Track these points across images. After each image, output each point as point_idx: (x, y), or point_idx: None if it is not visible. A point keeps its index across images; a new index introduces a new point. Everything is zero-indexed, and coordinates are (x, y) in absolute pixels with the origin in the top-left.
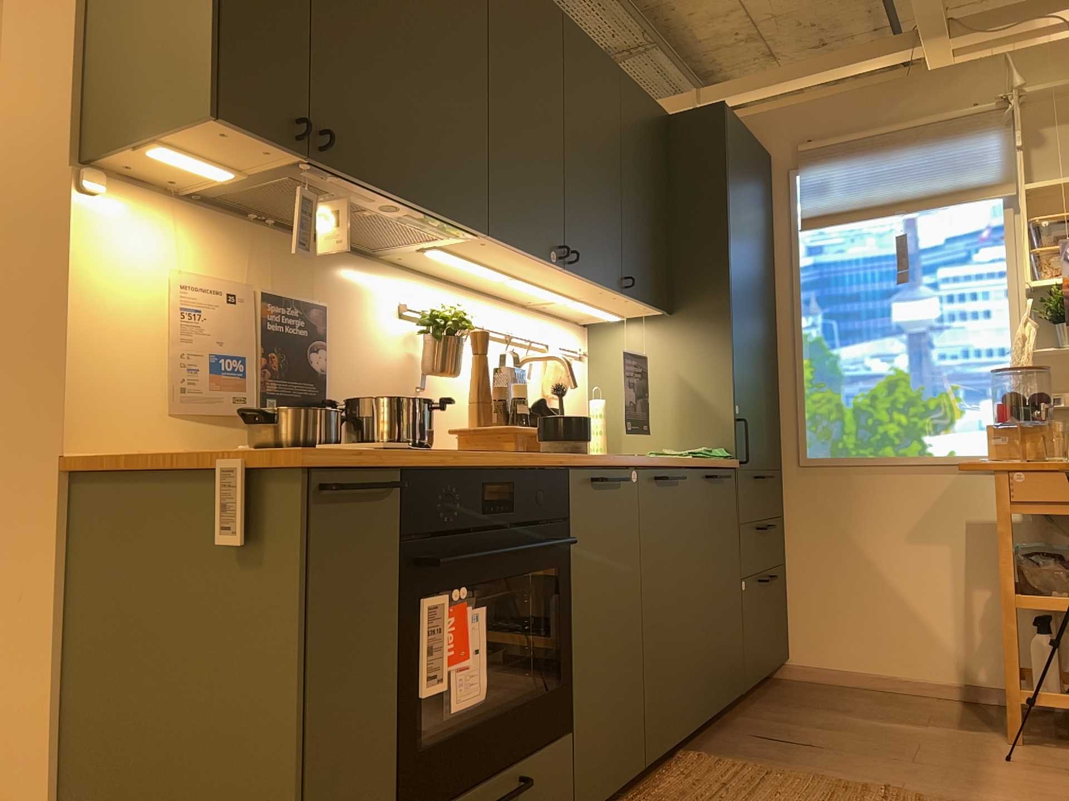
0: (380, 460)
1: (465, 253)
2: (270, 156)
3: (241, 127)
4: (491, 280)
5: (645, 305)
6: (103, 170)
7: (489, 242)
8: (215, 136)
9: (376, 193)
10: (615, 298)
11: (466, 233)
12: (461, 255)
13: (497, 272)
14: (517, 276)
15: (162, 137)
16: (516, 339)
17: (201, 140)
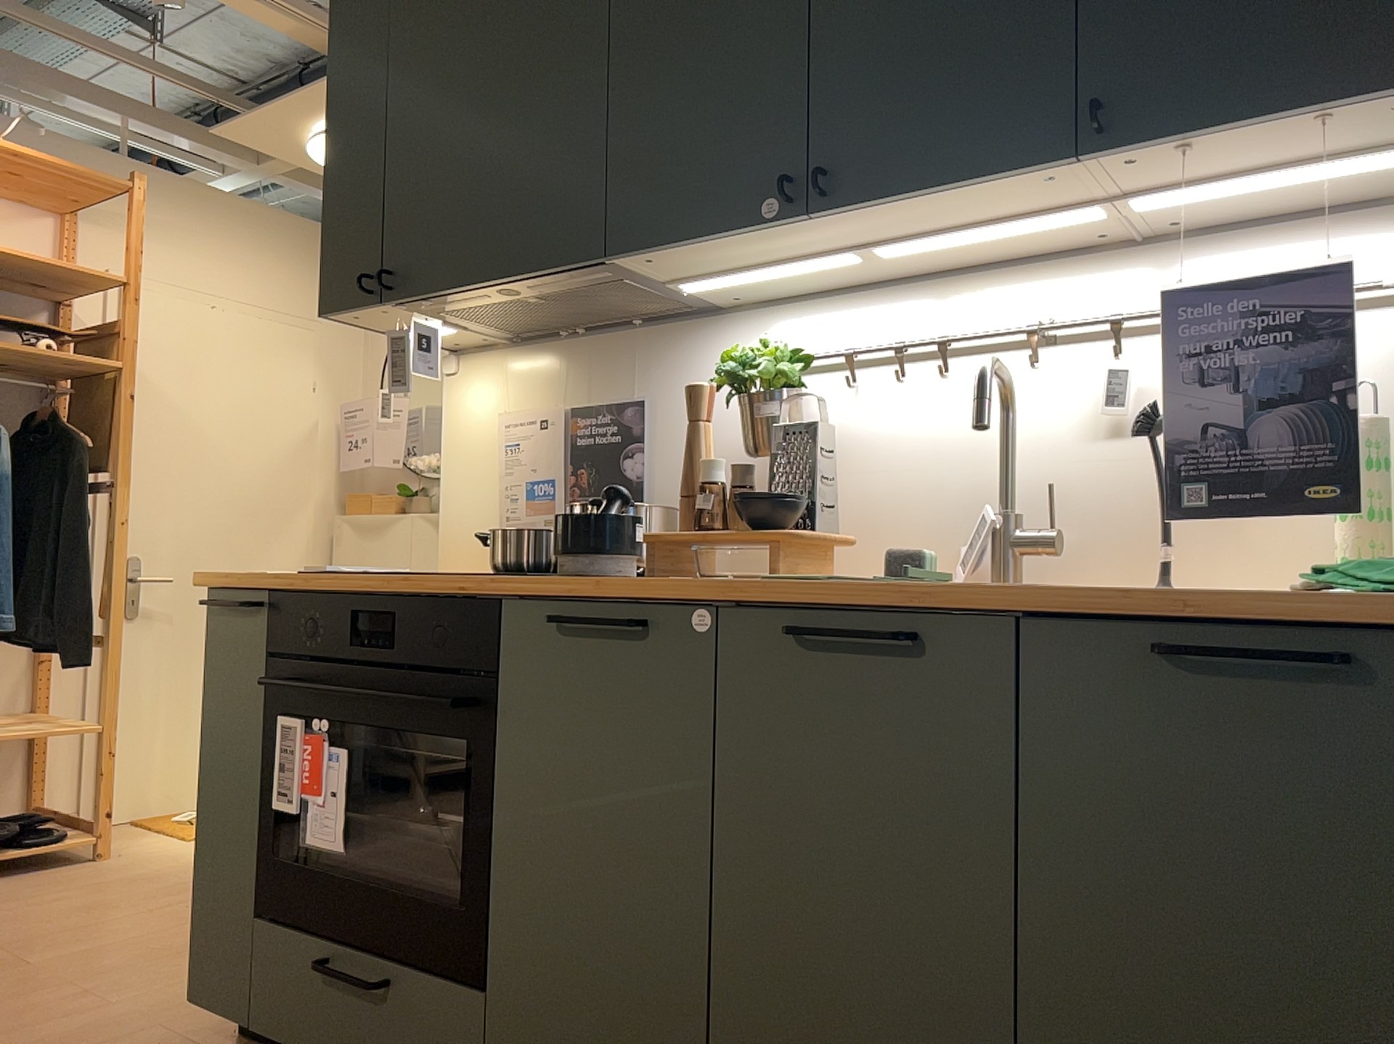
0: (246, 582)
1: (719, 268)
2: (395, 311)
3: (343, 310)
4: (893, 260)
5: (1293, 122)
6: (463, 350)
7: (653, 256)
8: (362, 320)
9: (464, 292)
10: (1143, 163)
11: (615, 264)
12: (715, 274)
13: (814, 260)
14: (860, 247)
15: (377, 331)
16: (1077, 331)
17: (374, 323)
